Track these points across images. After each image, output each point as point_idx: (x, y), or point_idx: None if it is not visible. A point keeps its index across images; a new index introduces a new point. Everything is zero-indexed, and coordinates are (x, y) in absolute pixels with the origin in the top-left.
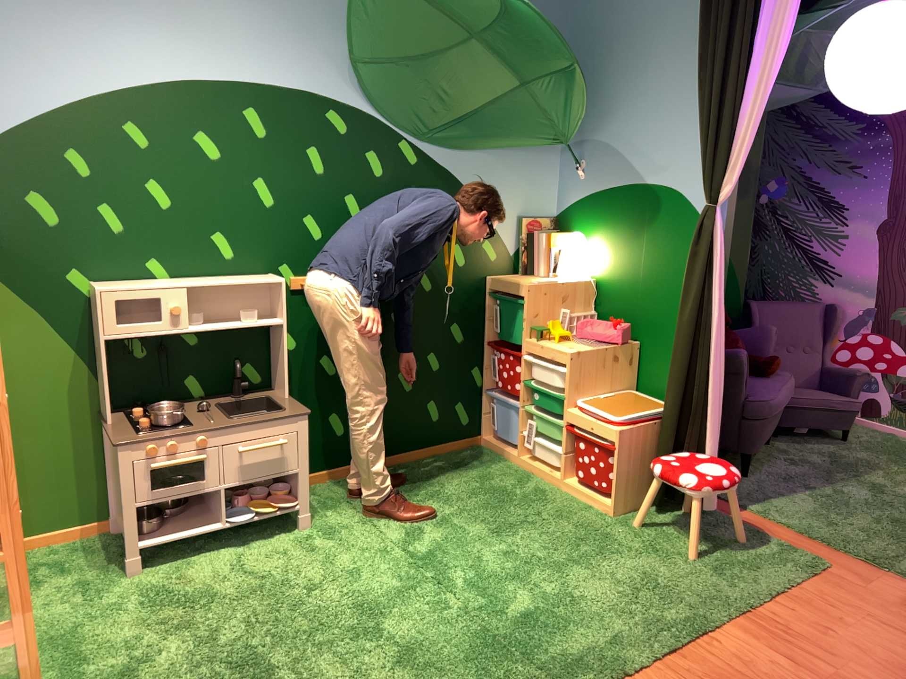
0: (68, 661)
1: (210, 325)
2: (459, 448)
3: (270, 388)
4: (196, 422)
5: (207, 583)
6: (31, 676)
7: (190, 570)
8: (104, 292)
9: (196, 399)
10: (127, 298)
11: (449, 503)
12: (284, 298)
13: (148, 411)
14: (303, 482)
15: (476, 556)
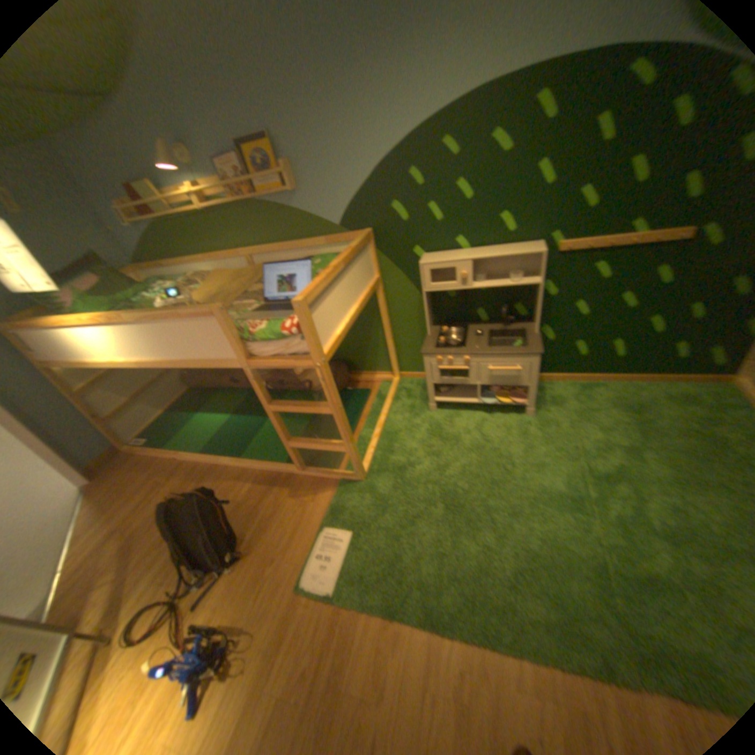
0: (387, 449)
1: (487, 283)
2: (702, 382)
3: (532, 320)
4: (467, 345)
5: (459, 431)
6: (370, 452)
7: (456, 419)
8: (422, 265)
9: (481, 322)
10: (434, 268)
11: (654, 435)
12: (551, 259)
13: (443, 334)
14: (531, 392)
15: (644, 499)
